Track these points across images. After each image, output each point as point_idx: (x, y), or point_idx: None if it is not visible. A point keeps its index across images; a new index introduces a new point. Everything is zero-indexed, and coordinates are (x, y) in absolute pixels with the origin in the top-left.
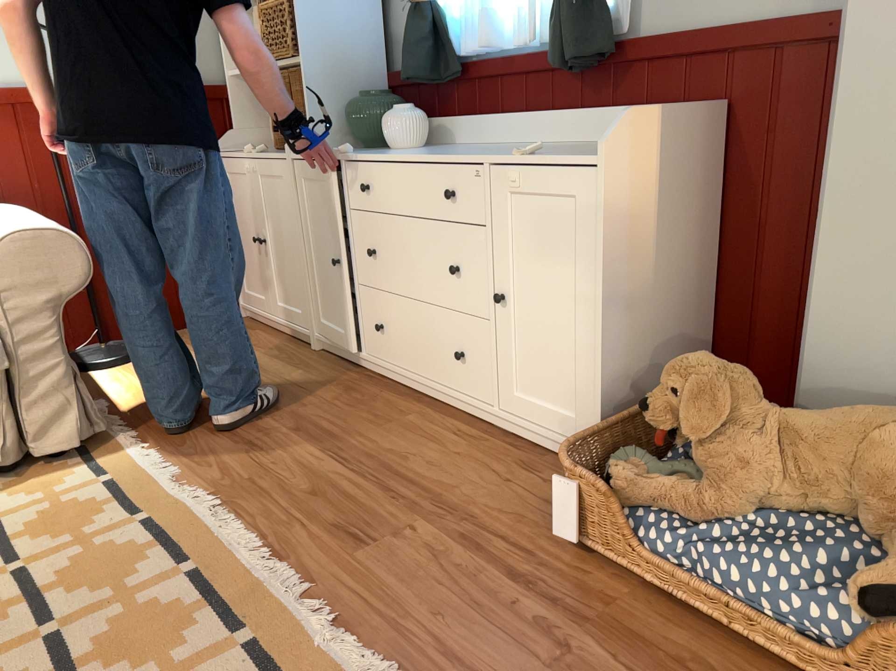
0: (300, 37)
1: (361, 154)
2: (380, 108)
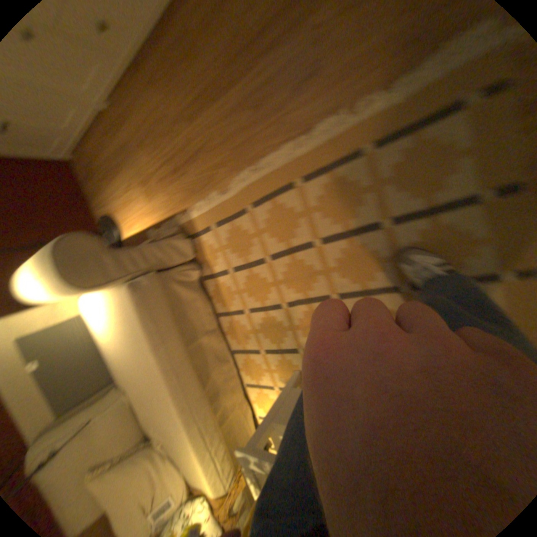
0: None
1: None
2: None
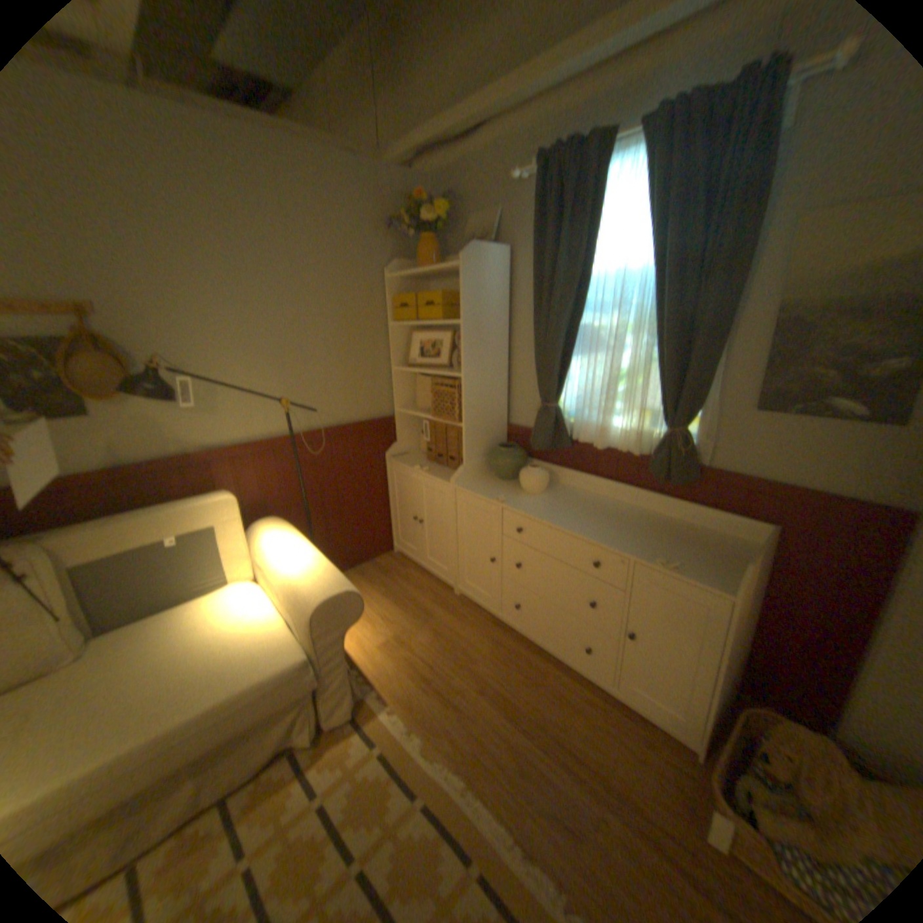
0: (464, 413)
1: (513, 502)
2: (515, 460)
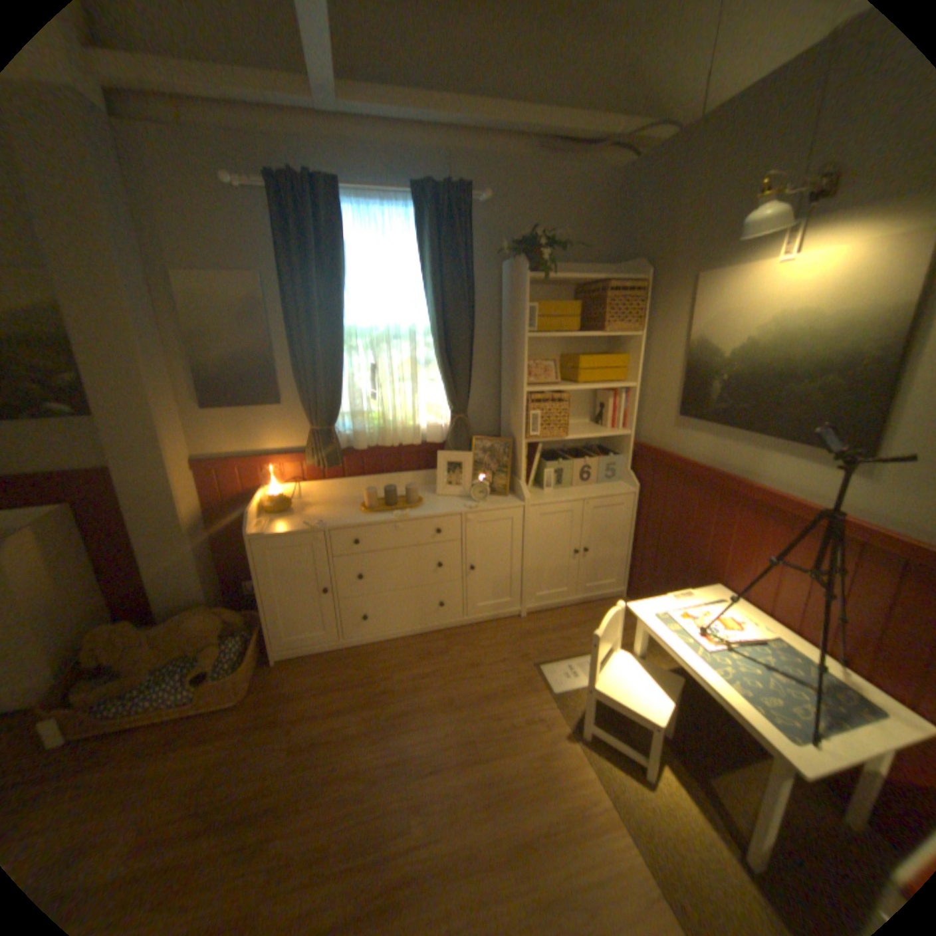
0: None
1: None
2: None
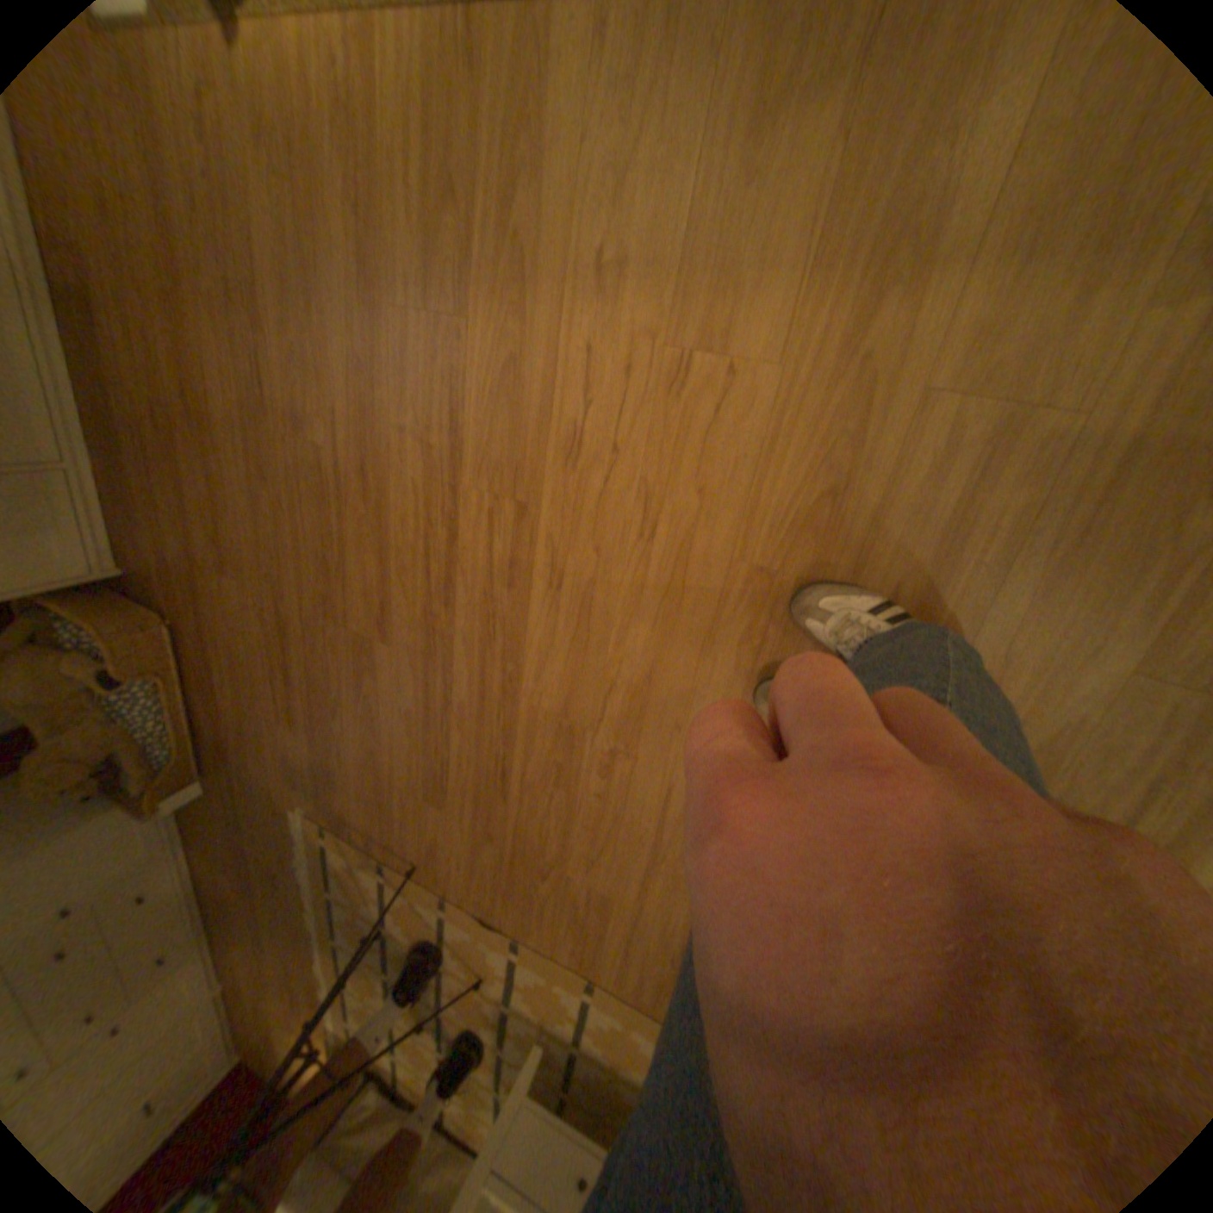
0: None
1: None
2: None
